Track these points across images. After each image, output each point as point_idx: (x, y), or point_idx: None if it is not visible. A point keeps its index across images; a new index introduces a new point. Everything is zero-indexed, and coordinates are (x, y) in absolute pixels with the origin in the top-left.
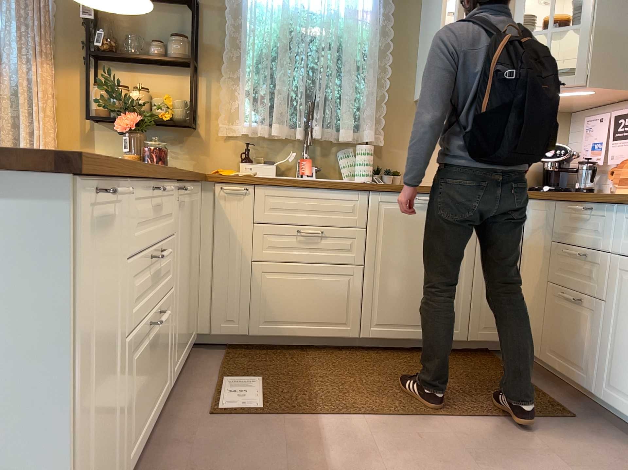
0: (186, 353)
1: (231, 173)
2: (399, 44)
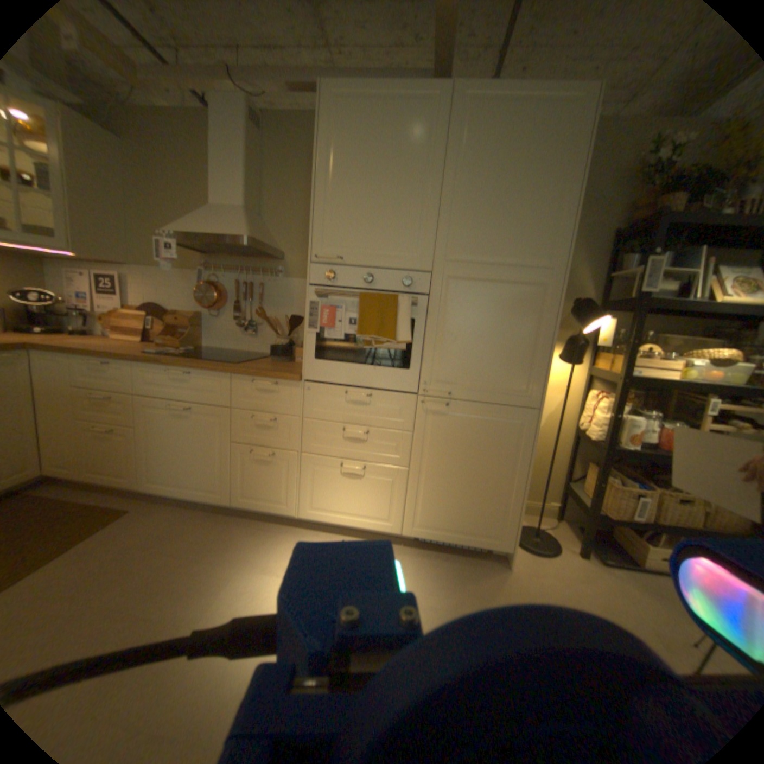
0: None
1: None
2: None
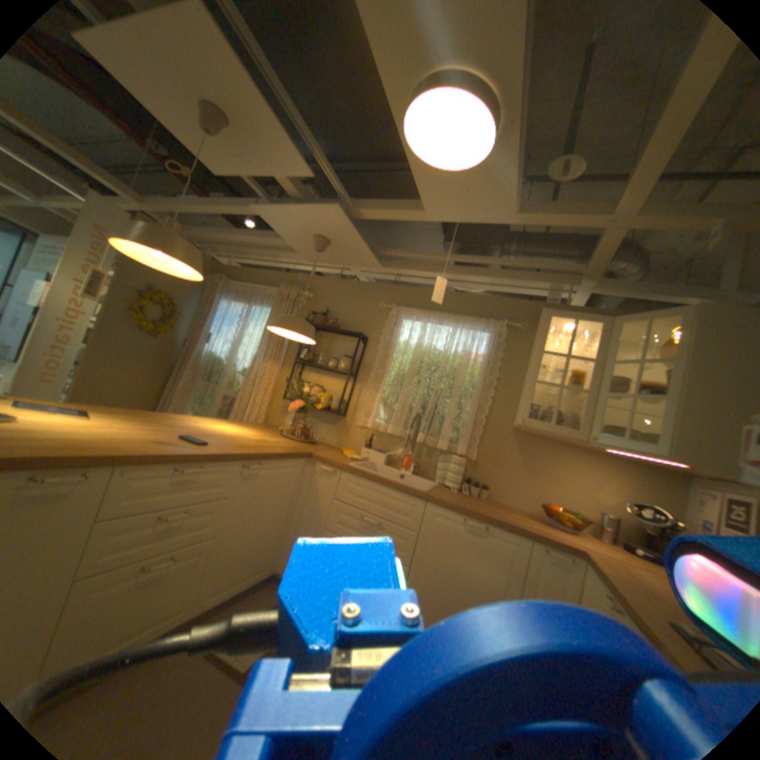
0: (240, 588)
1: (348, 454)
2: (505, 382)
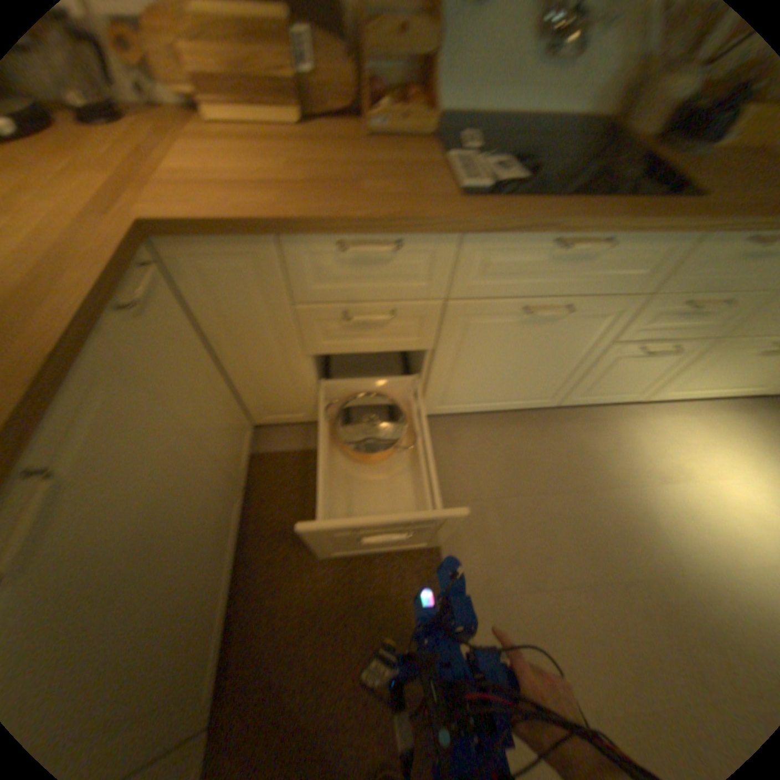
0: None
1: None
2: None
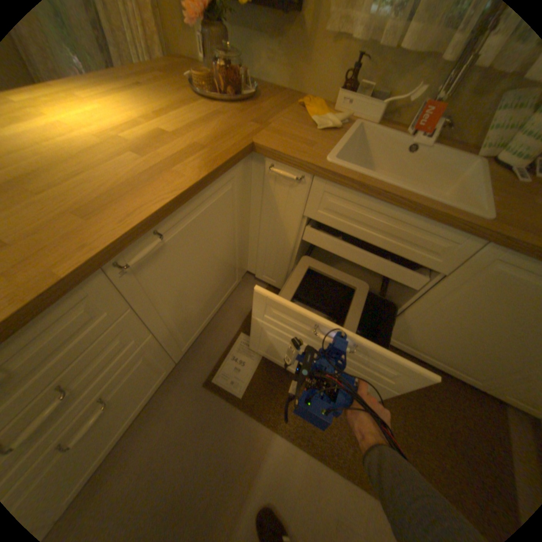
0: (215, 311)
1: (317, 113)
2: None
